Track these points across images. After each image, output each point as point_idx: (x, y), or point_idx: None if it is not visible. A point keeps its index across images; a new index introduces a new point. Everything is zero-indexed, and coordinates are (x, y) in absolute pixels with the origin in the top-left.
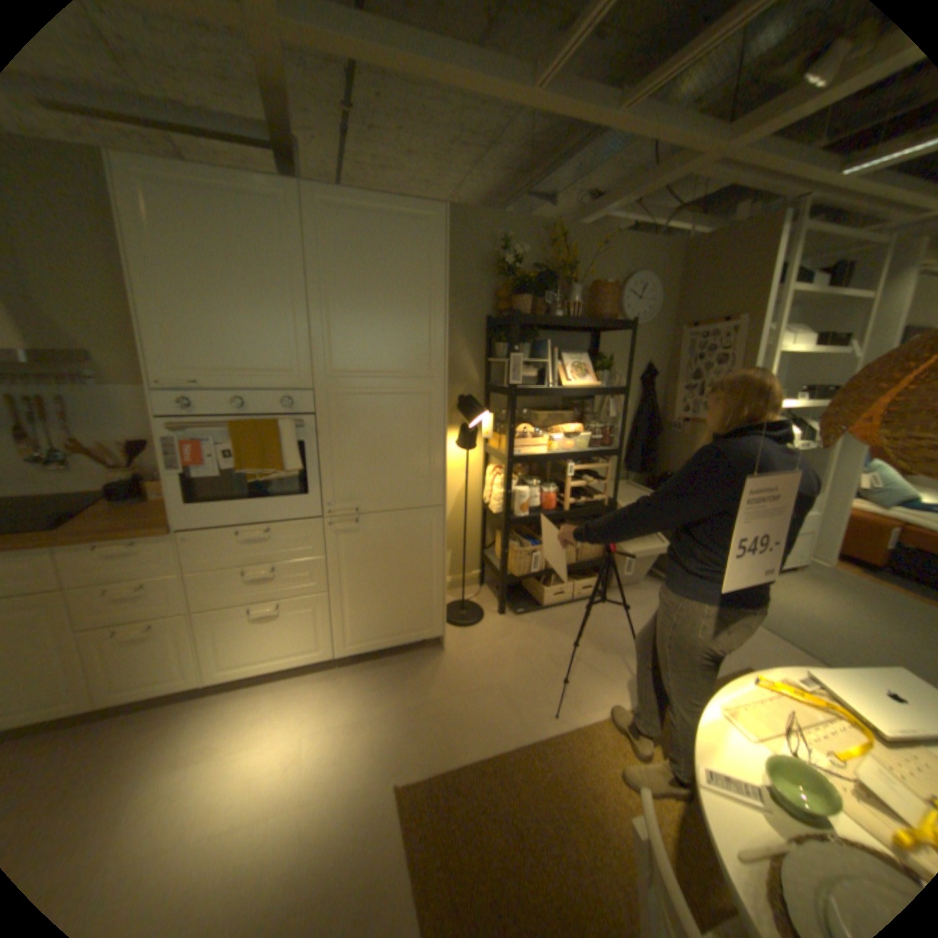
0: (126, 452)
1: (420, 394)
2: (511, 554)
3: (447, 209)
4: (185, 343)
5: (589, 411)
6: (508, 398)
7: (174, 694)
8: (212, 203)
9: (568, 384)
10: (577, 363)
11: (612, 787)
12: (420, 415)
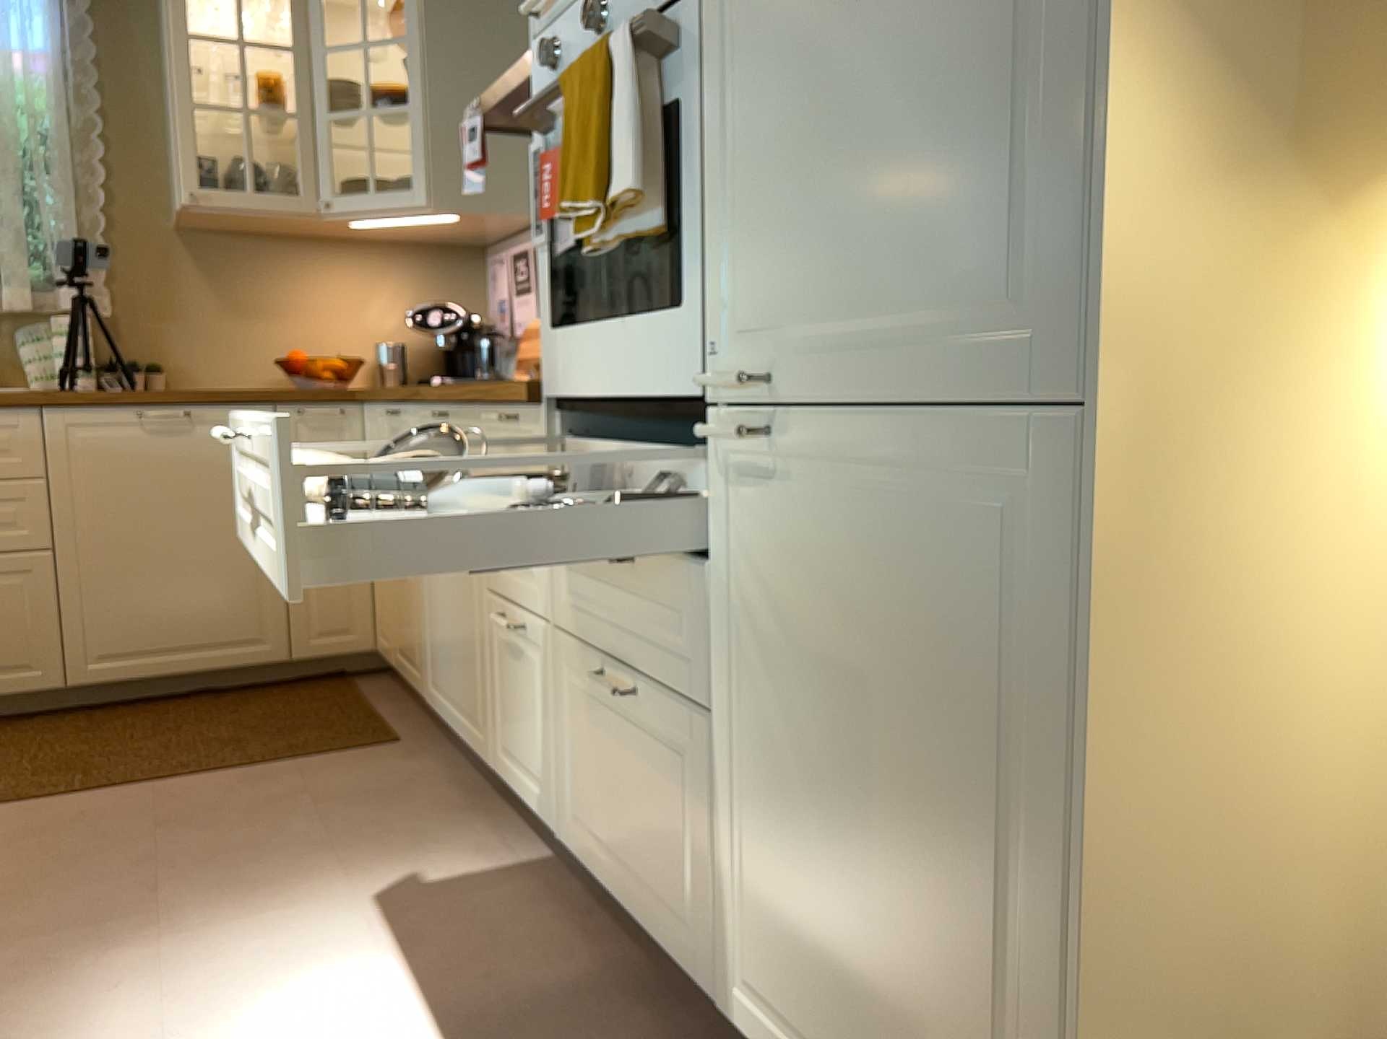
0: None
1: None
2: None
3: None
4: None
5: None
6: None
7: (544, 824)
8: None
9: None
10: None
11: None
12: None
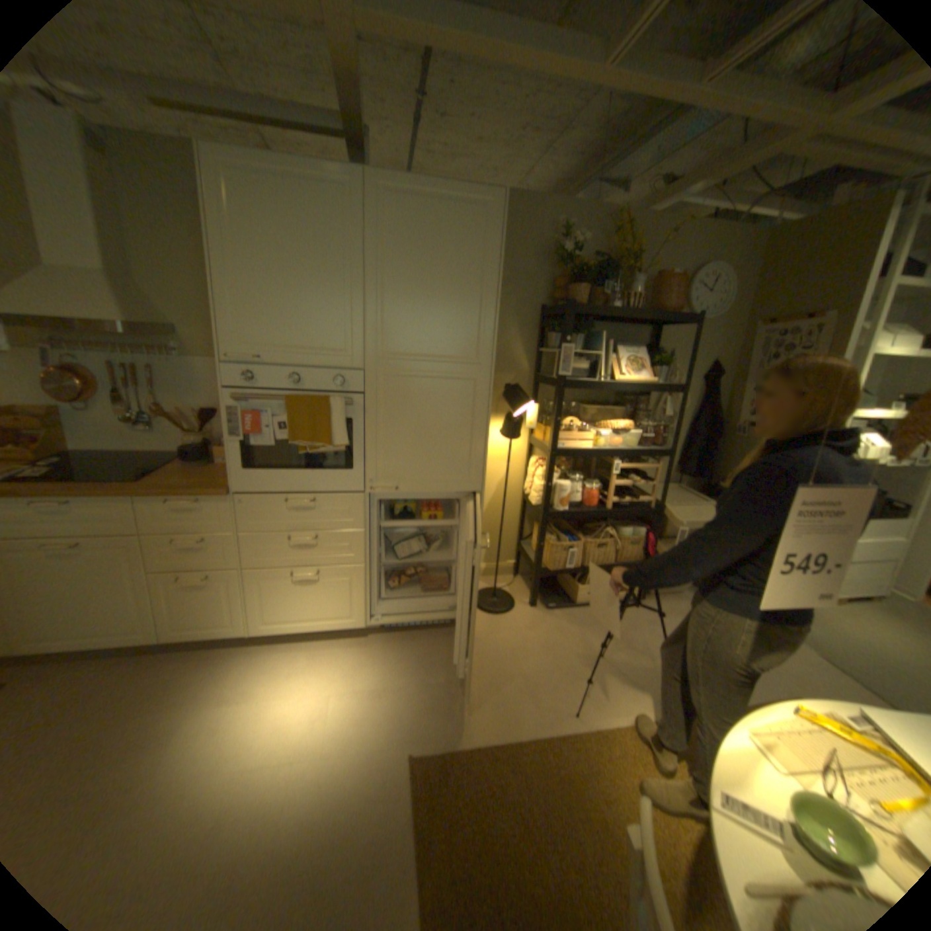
0: (201, 418)
1: (466, 379)
2: (547, 547)
3: (507, 194)
4: (254, 321)
5: (643, 408)
6: (557, 389)
7: (226, 638)
8: (285, 189)
9: (622, 378)
10: (634, 356)
11: (628, 795)
12: (465, 400)
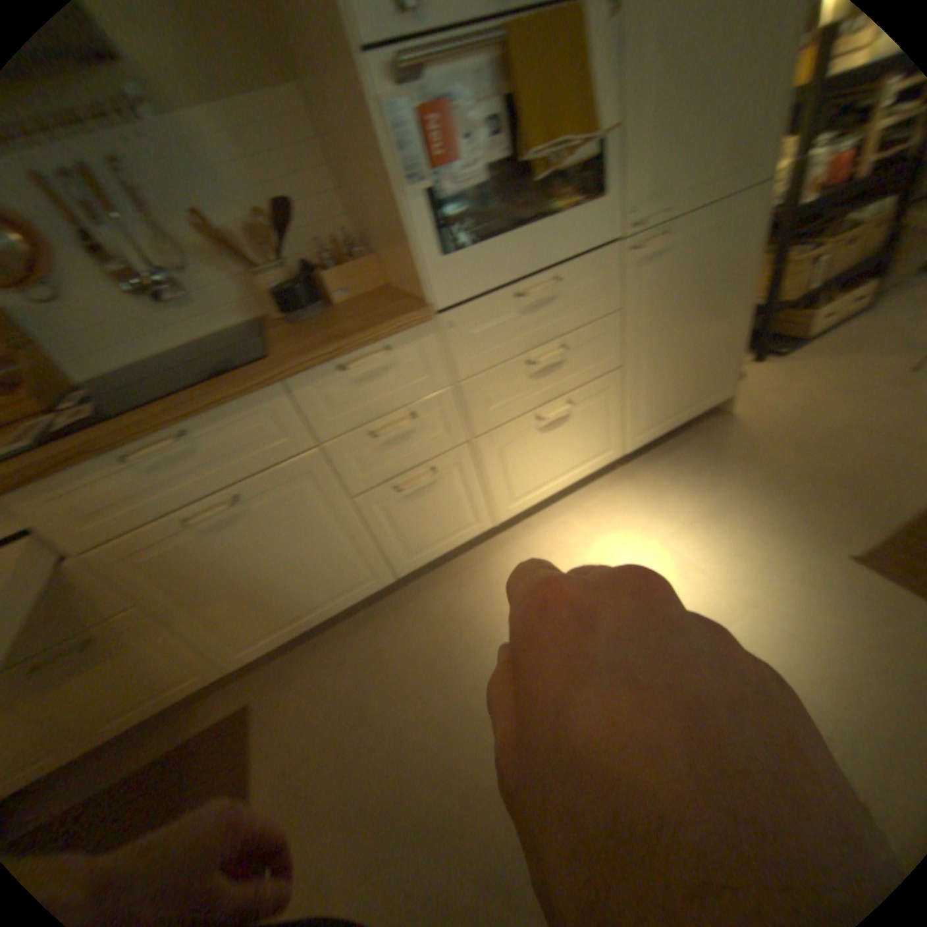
0: (280, 221)
1: None
2: (790, 267)
3: None
4: None
5: None
6: None
7: (477, 537)
8: None
9: None
10: None
11: None
12: None
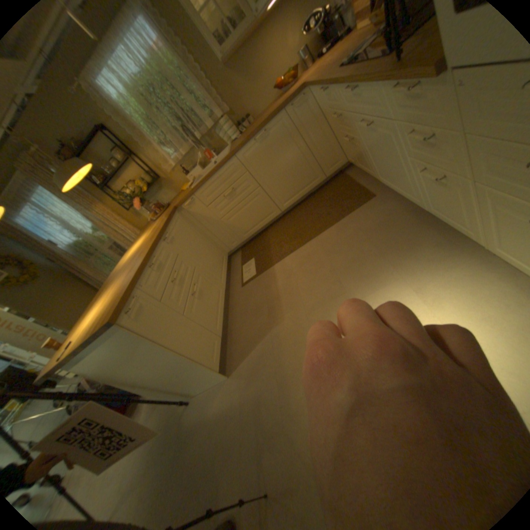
0: None
1: None
2: None
3: None
4: None
5: None
6: None
7: (471, 236)
8: None
9: None
10: None
11: None
12: None
